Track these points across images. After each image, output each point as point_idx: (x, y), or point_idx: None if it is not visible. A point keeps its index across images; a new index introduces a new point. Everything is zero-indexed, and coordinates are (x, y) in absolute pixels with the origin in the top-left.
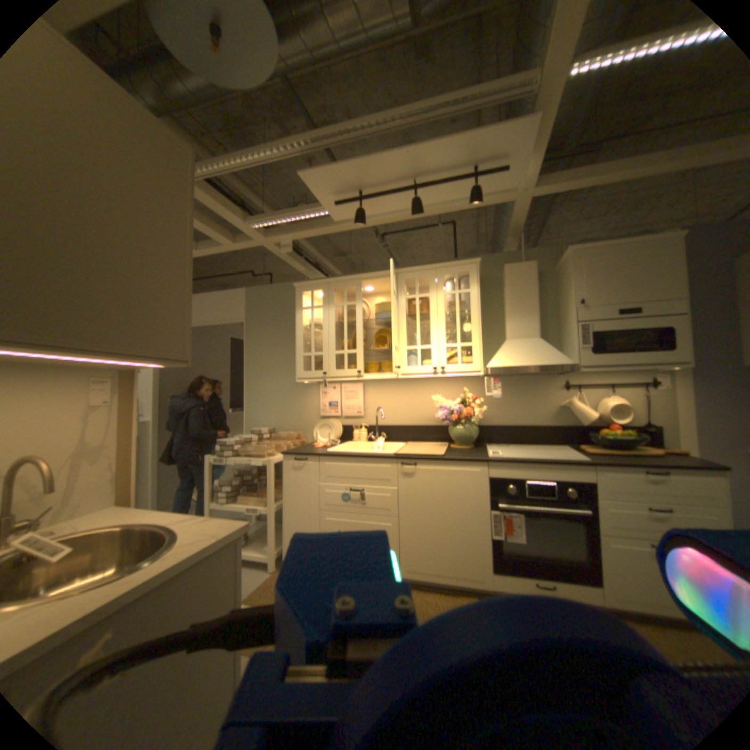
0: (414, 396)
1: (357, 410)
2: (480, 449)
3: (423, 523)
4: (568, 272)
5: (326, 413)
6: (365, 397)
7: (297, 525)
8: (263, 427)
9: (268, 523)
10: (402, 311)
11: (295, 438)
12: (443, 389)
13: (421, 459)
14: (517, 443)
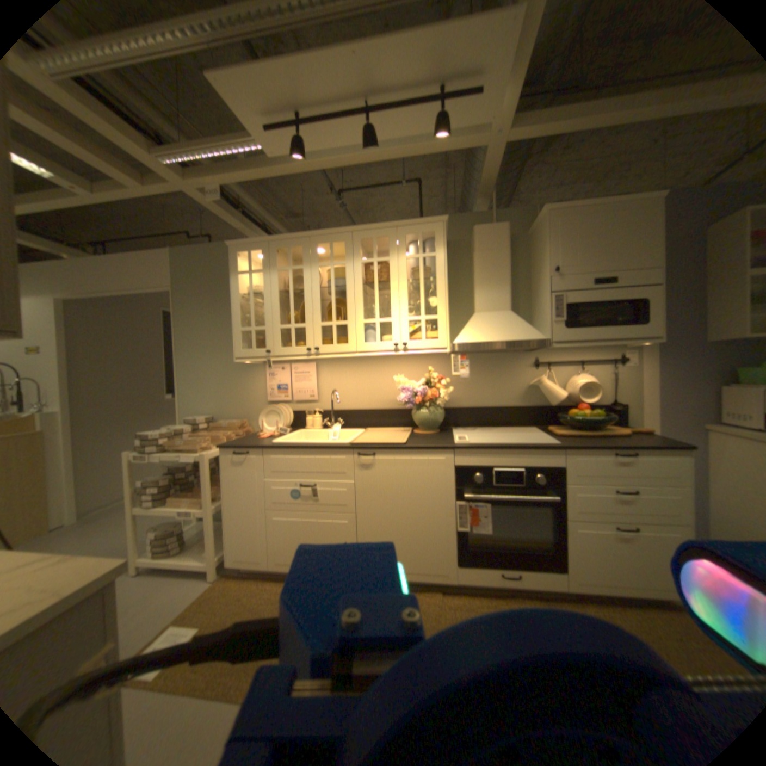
0: (375, 377)
1: (311, 394)
2: (445, 434)
3: (383, 518)
4: (543, 236)
5: (275, 398)
6: (320, 378)
7: (239, 527)
8: (200, 415)
9: (204, 527)
10: (360, 278)
11: (239, 427)
12: (406, 369)
13: (380, 448)
14: (484, 425)
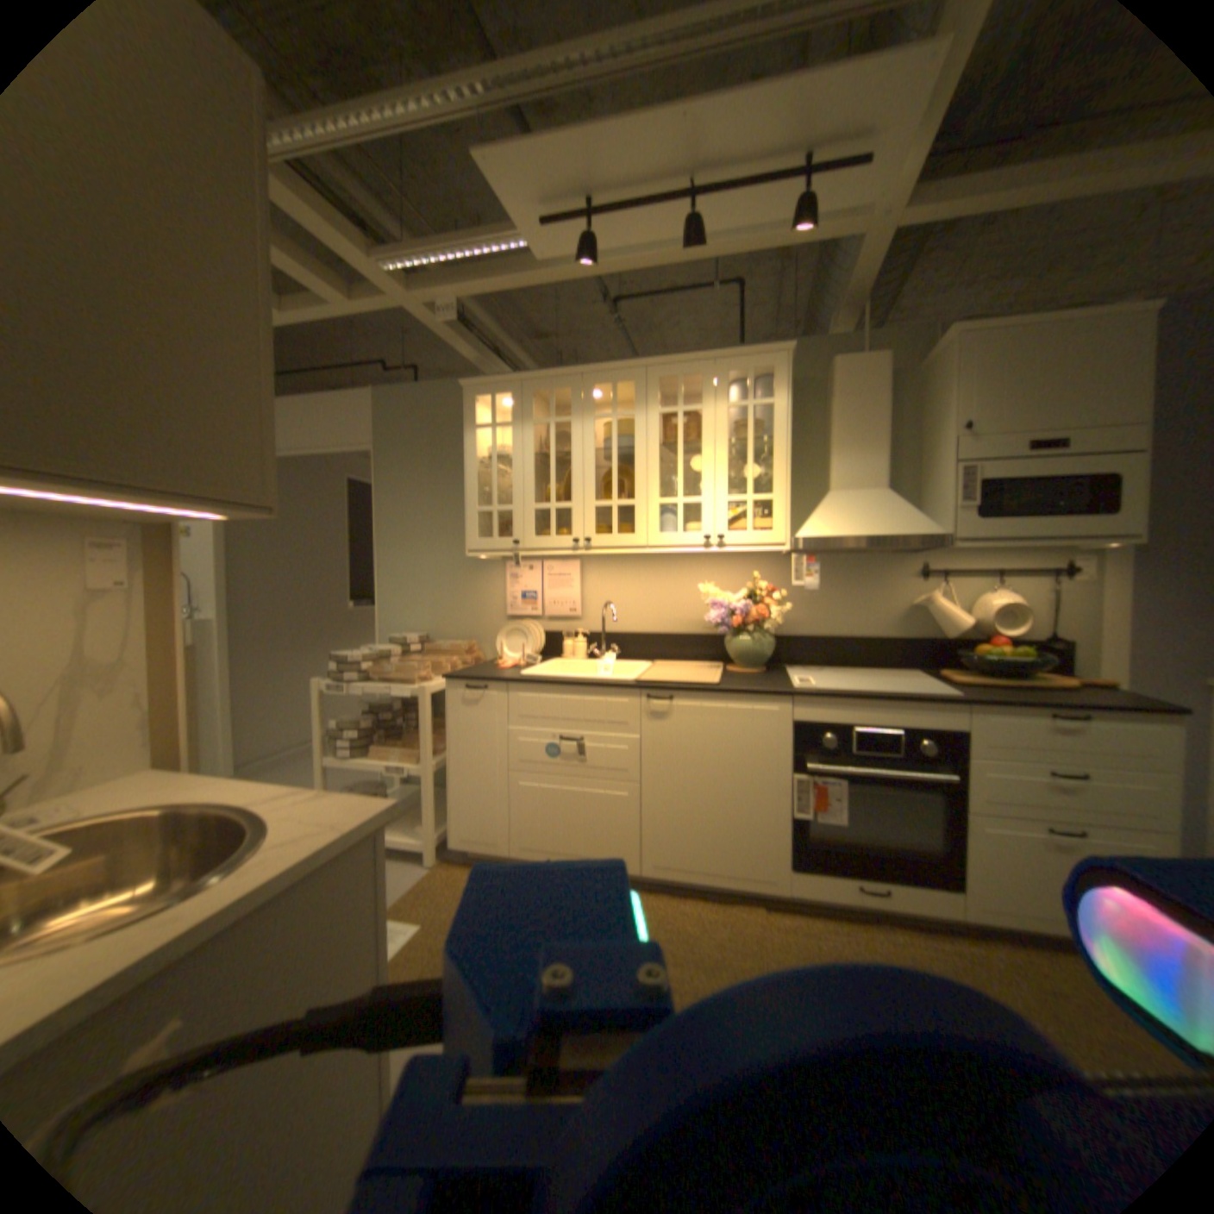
0: (669, 585)
1: (571, 608)
2: (777, 675)
3: (681, 793)
4: (947, 373)
5: (517, 612)
6: (585, 585)
7: (471, 794)
8: (409, 634)
9: (422, 792)
10: (654, 437)
11: (465, 653)
12: (717, 575)
13: (681, 691)
14: (836, 665)
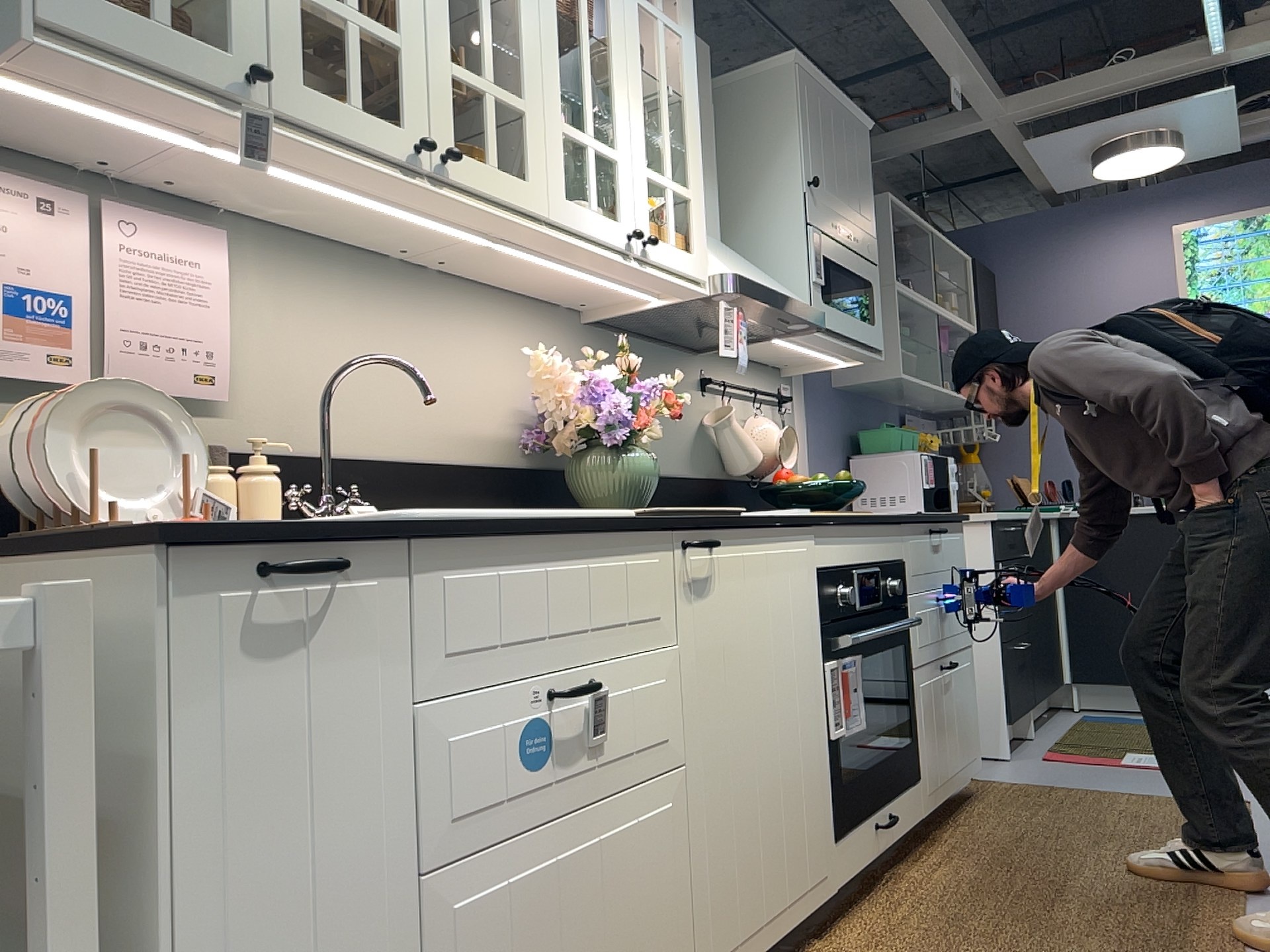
0: (427, 347)
1: (202, 370)
2: None
3: (736, 757)
4: (774, 111)
5: None
6: (231, 309)
7: None
8: None
9: None
10: None
11: None
12: (505, 341)
13: (727, 526)
14: None
